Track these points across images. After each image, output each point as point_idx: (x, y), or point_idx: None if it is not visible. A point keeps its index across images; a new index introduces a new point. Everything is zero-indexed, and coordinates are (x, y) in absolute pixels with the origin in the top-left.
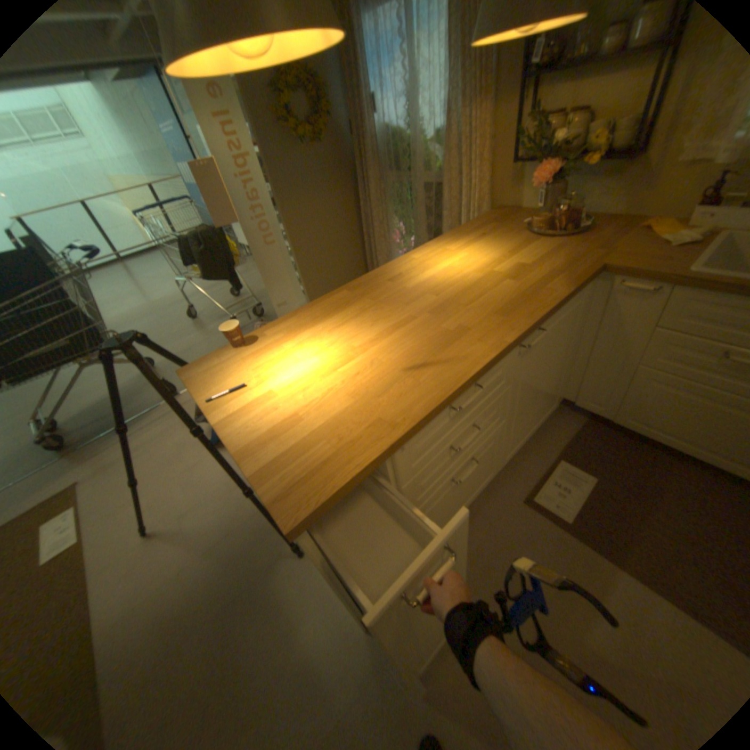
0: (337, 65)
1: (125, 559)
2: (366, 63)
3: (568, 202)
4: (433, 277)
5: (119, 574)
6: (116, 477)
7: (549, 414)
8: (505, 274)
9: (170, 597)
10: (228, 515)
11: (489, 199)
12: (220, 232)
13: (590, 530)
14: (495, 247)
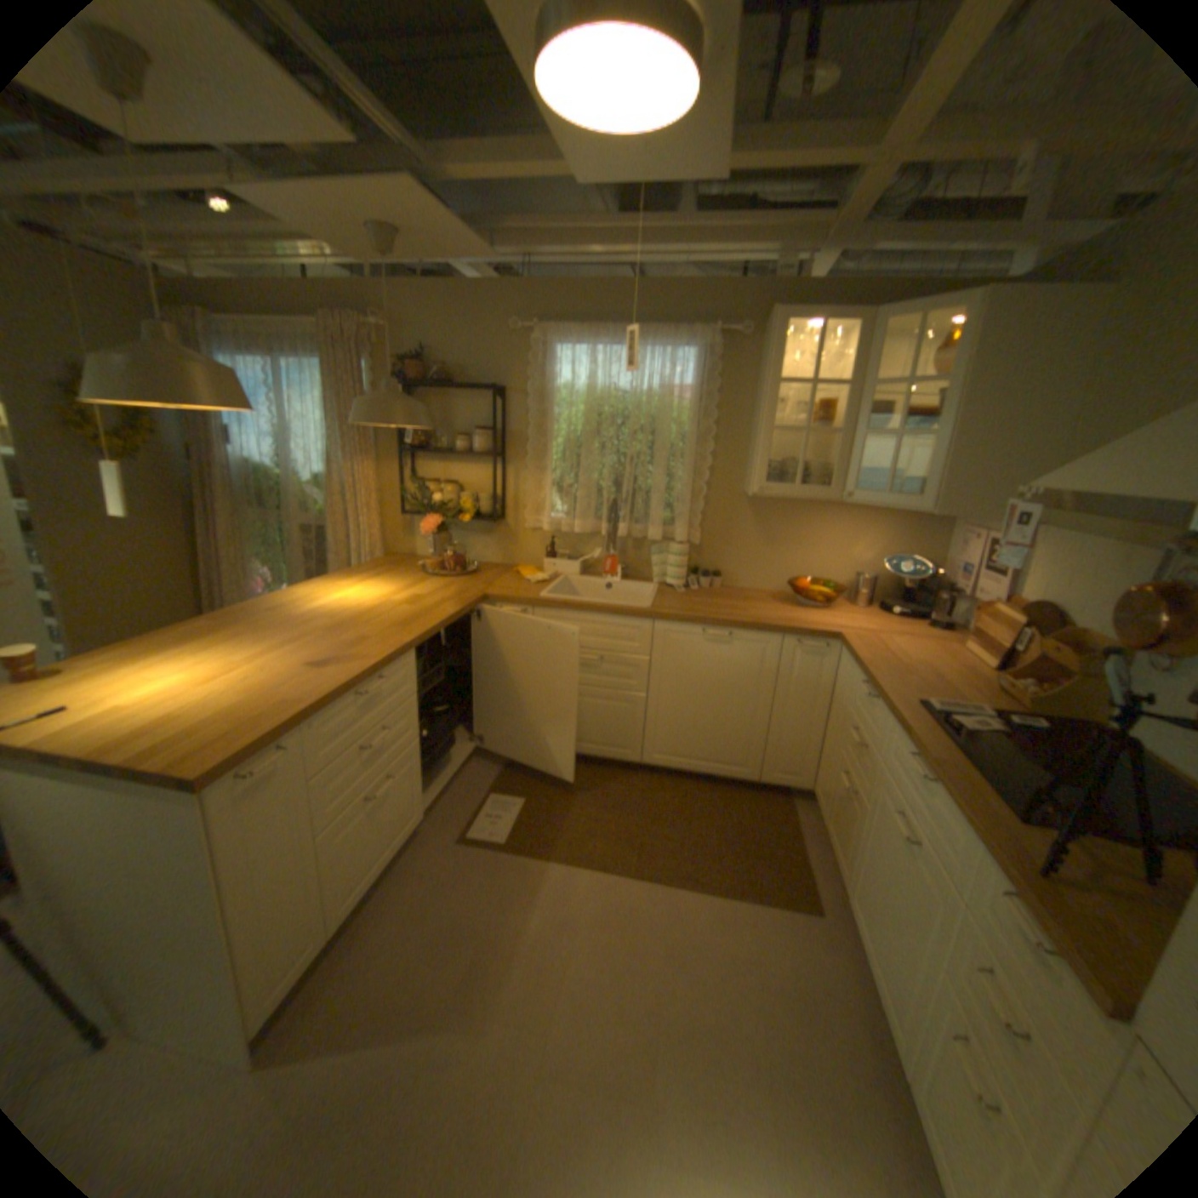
0: None
1: None
2: None
3: (453, 550)
4: (325, 606)
5: None
6: None
7: (472, 751)
8: (402, 602)
9: None
10: None
11: (383, 546)
12: None
13: (520, 843)
14: (392, 584)
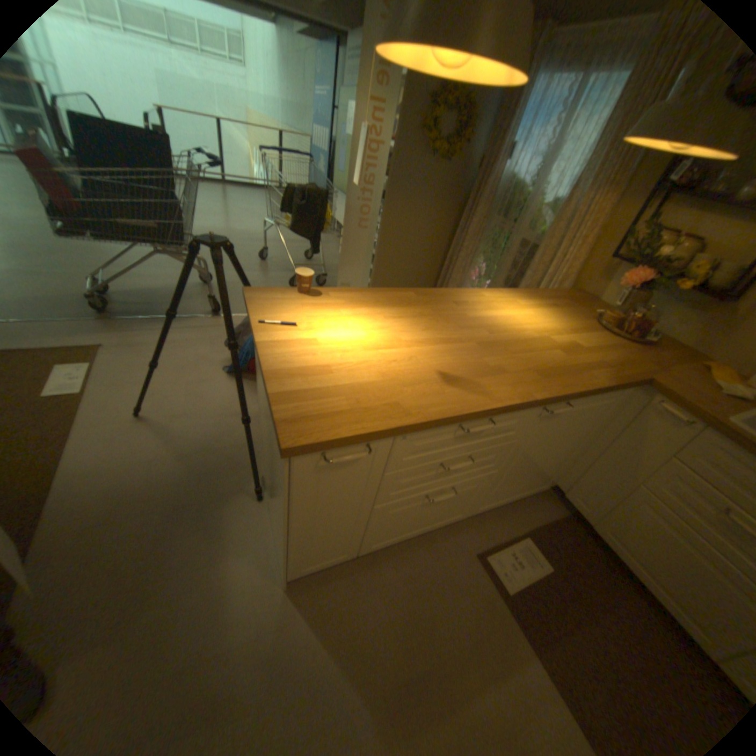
0: (497, 106)
1: (112, 428)
2: (523, 115)
3: (646, 312)
4: (494, 318)
5: (101, 437)
6: (136, 357)
7: (538, 492)
8: (560, 346)
9: (134, 477)
10: (214, 436)
11: (575, 279)
12: (324, 198)
13: (526, 611)
14: (561, 320)
